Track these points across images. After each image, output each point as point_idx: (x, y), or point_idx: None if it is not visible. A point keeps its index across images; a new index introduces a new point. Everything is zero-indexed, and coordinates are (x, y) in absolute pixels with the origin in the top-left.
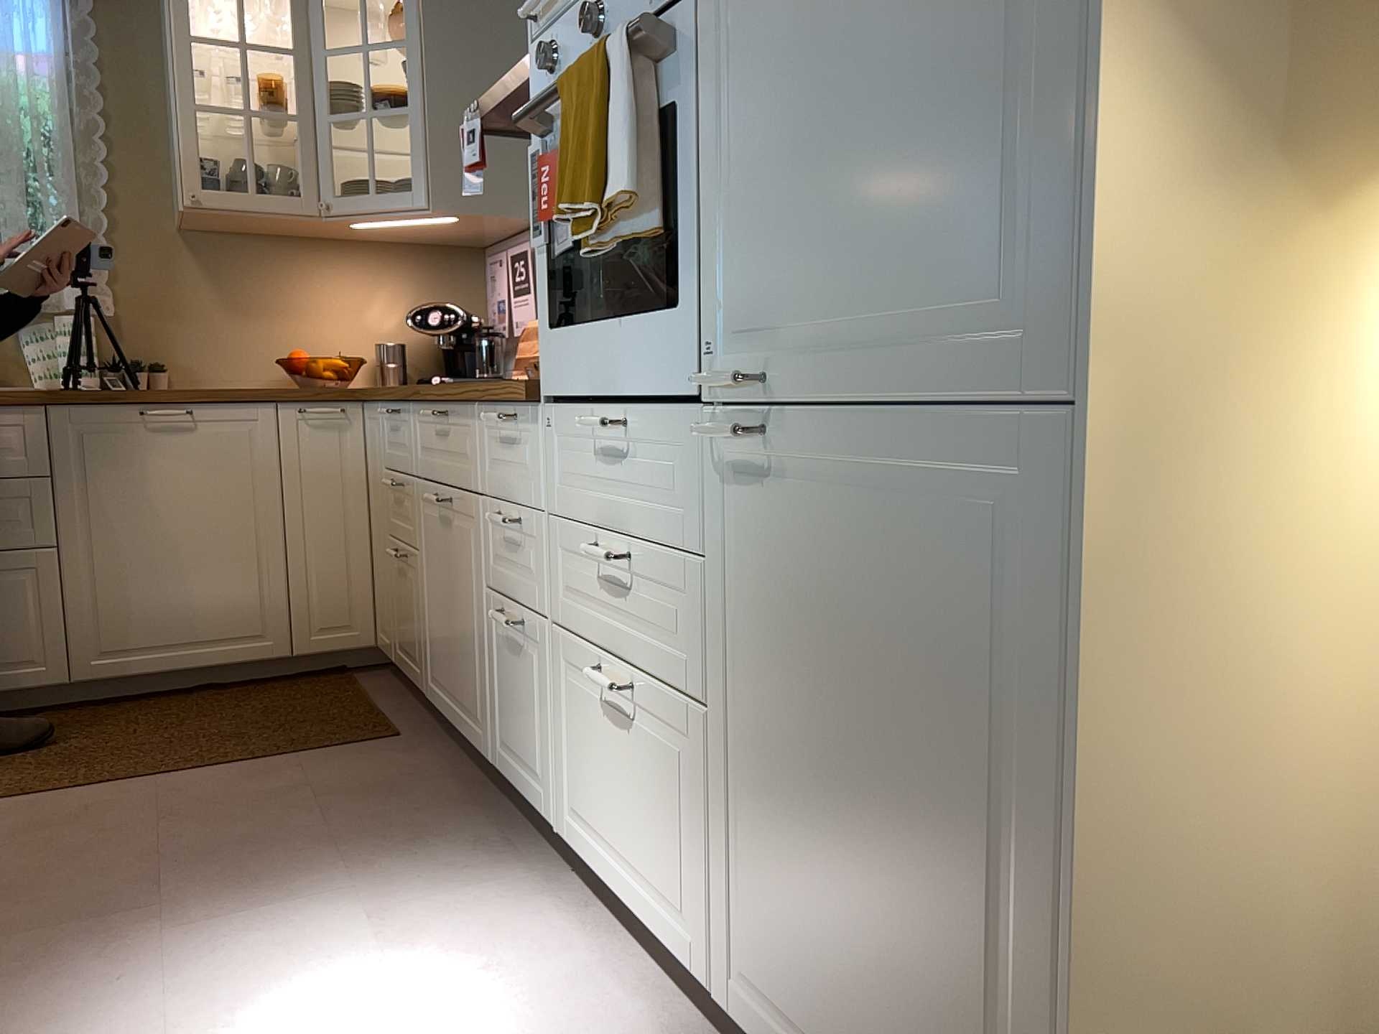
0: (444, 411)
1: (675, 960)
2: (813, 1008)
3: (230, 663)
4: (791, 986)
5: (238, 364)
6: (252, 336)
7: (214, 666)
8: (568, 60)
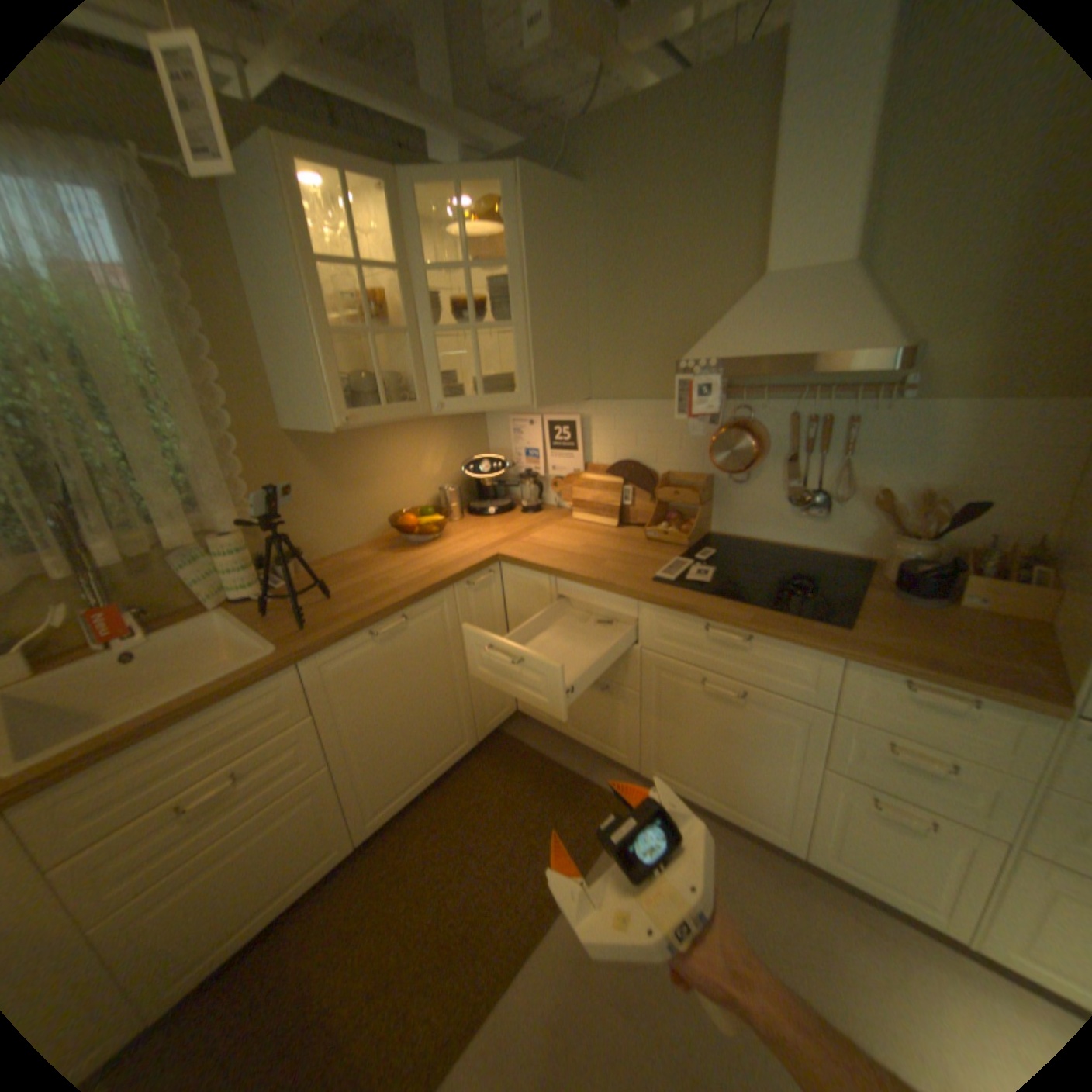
0: (742, 633)
1: None
2: None
3: (448, 770)
4: None
5: (347, 529)
6: (353, 505)
7: (439, 778)
8: None
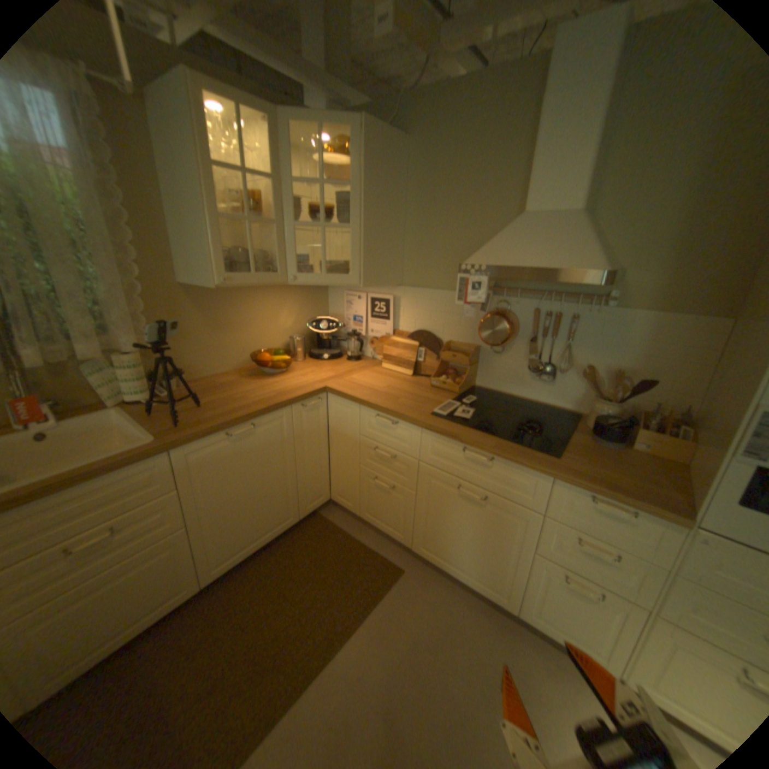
0: (487, 456)
1: None
2: None
3: (275, 538)
4: None
5: (220, 360)
6: (226, 343)
7: (268, 543)
8: None
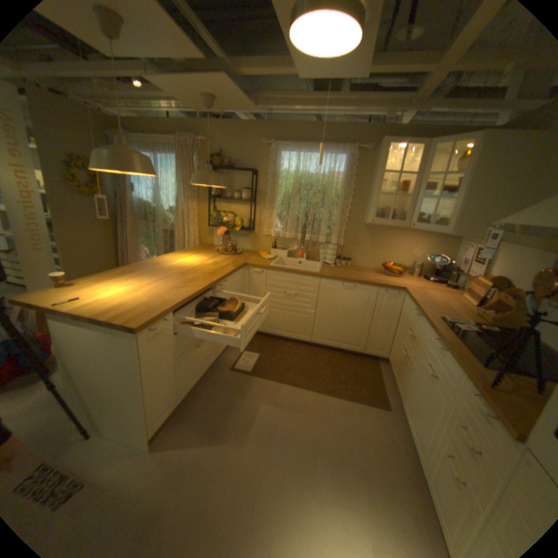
0: (446, 348)
1: None
2: None
3: (348, 349)
4: None
5: (370, 260)
6: (376, 253)
7: (343, 349)
8: None
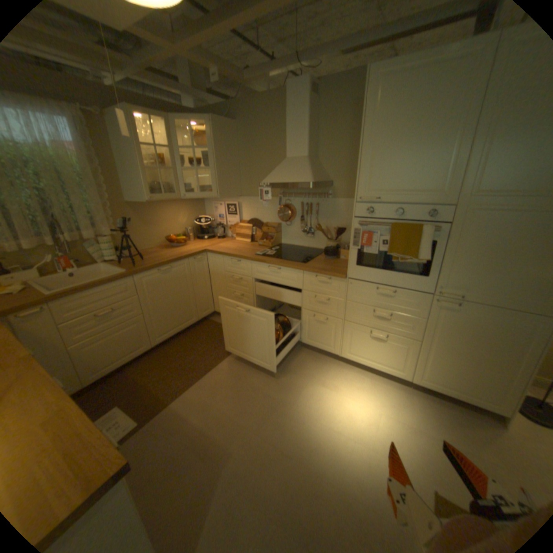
0: (278, 268)
1: (394, 376)
2: (449, 382)
3: (187, 328)
4: (442, 380)
5: (149, 241)
6: (151, 232)
7: (183, 330)
8: (376, 213)
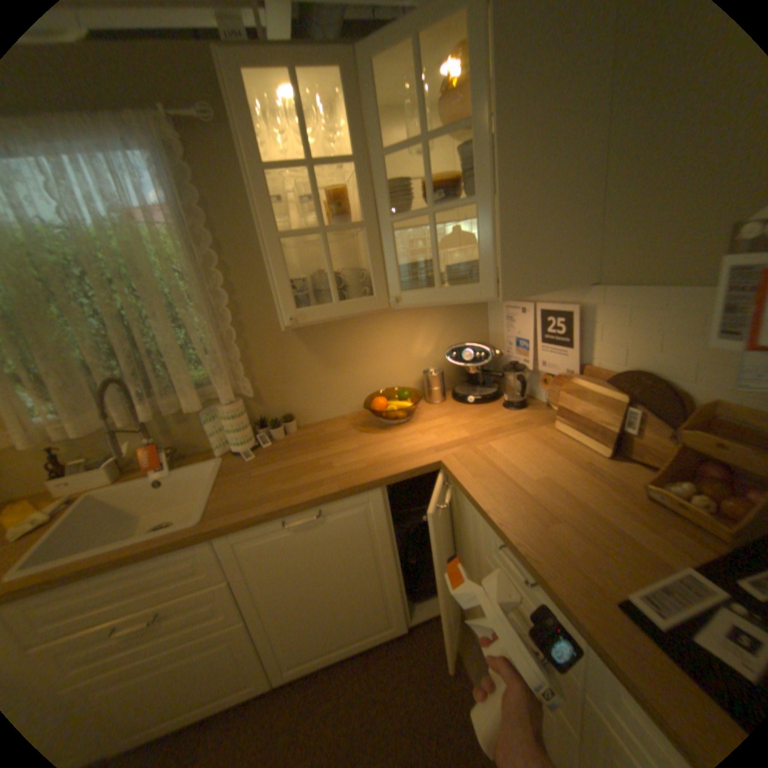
0: None
1: None
2: None
3: (370, 646)
4: None
5: (337, 400)
6: (343, 380)
7: (360, 650)
8: None
